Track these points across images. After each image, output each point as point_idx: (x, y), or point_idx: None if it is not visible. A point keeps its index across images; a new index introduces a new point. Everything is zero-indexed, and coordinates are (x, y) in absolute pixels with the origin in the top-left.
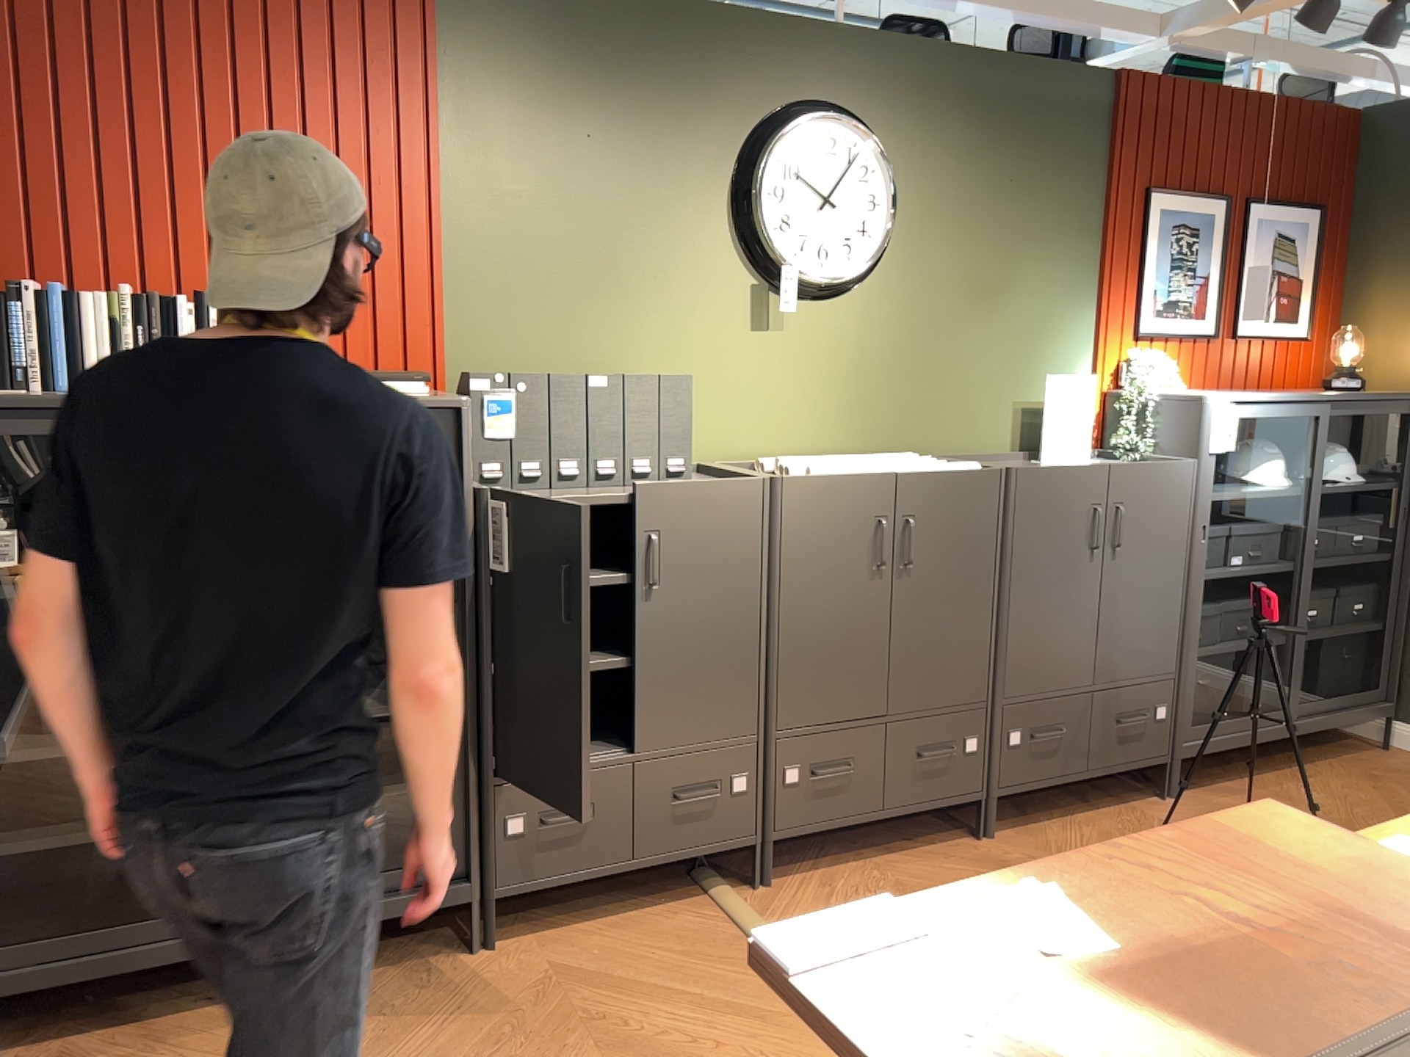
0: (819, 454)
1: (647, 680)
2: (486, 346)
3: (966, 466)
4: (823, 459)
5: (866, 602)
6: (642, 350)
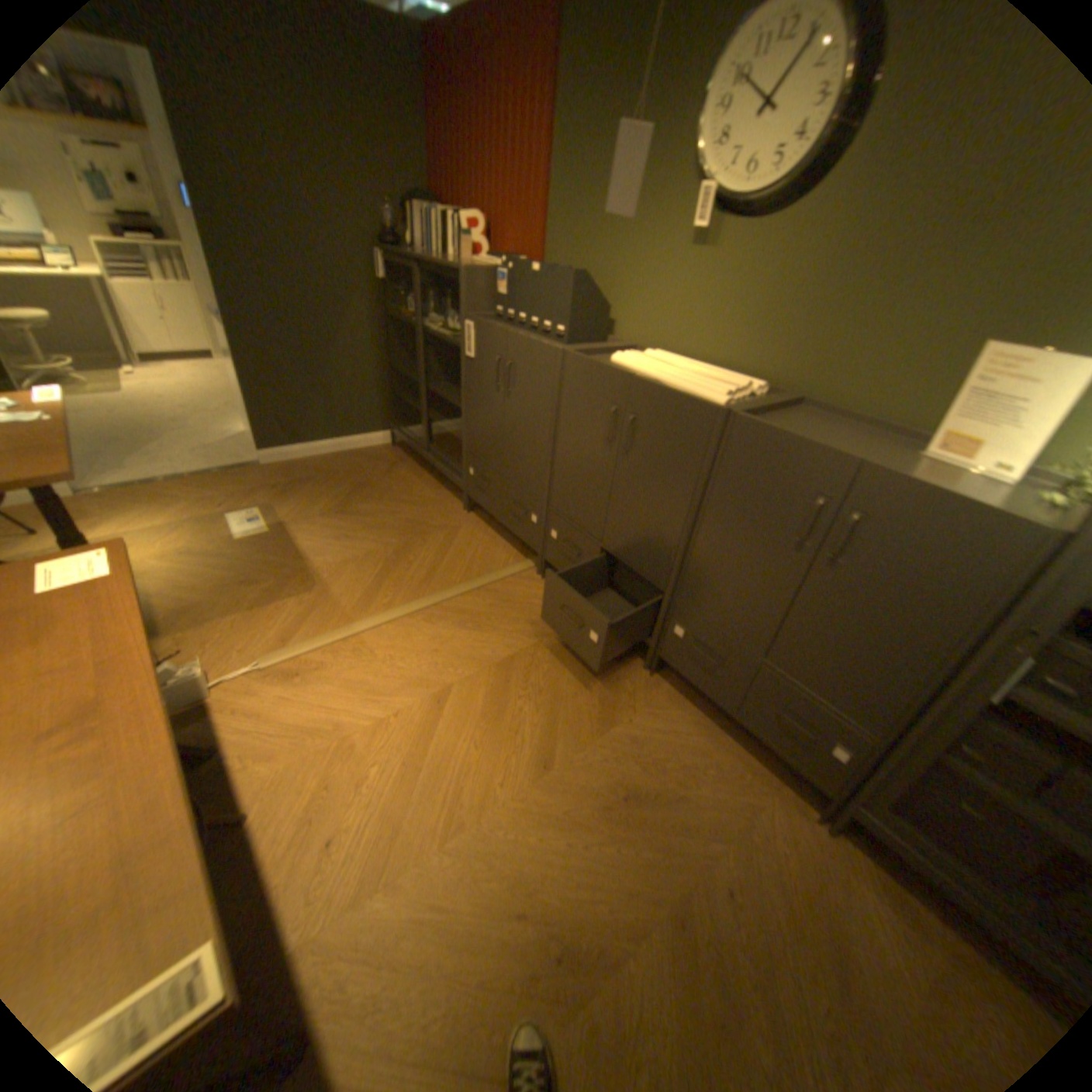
0: (715, 364)
1: (506, 438)
2: (558, 245)
3: (711, 395)
4: (669, 359)
5: (598, 460)
6: (622, 254)
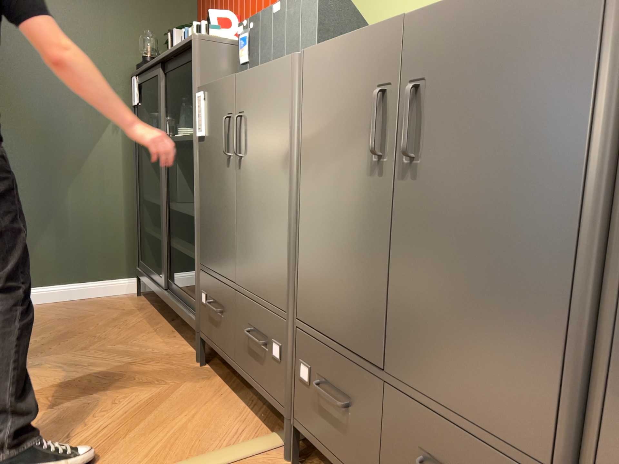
0: None
1: (239, 229)
2: None
3: None
4: None
5: (363, 201)
6: None
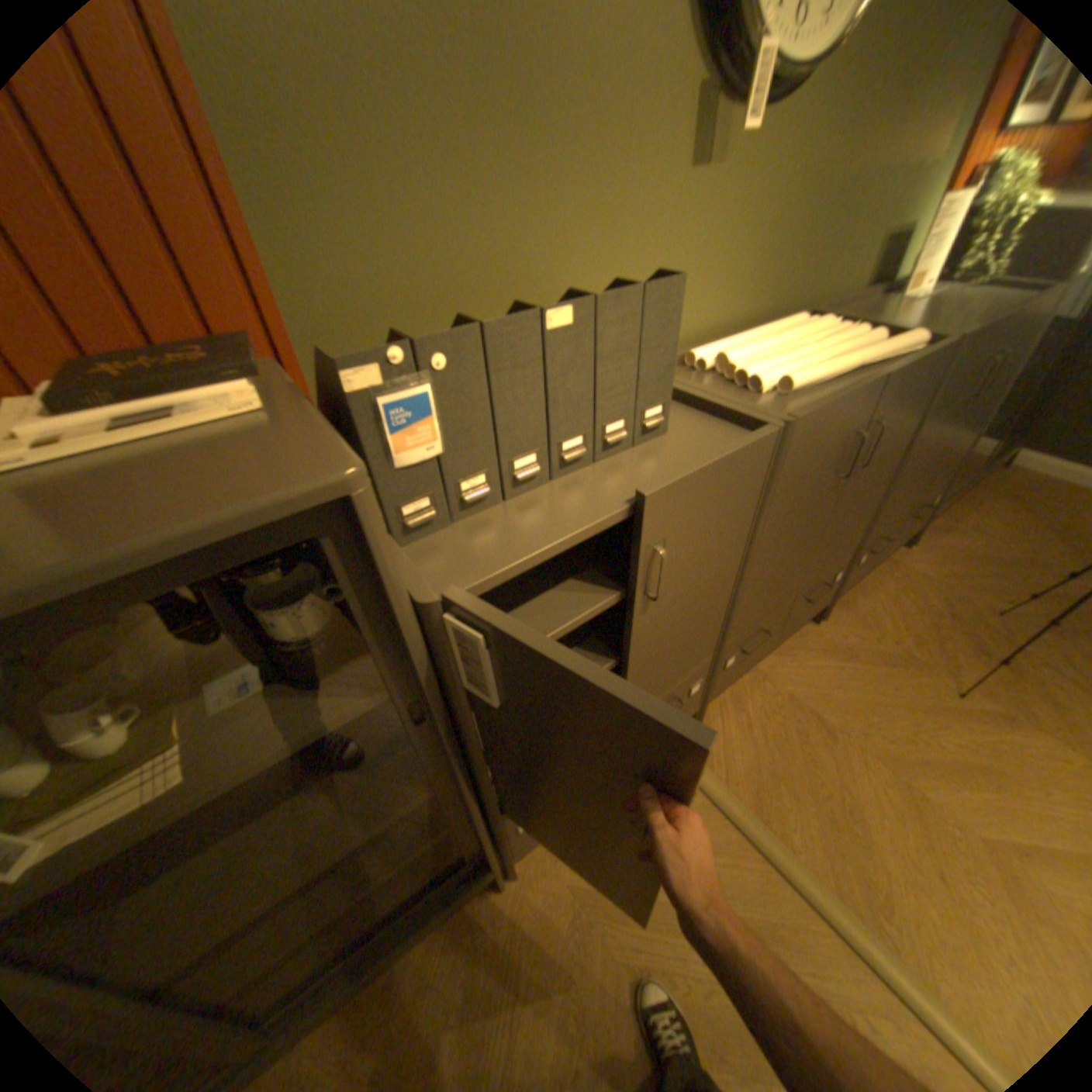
0: (730, 327)
1: (639, 669)
2: (336, 252)
3: (918, 338)
4: (764, 344)
5: (819, 514)
6: (564, 219)
